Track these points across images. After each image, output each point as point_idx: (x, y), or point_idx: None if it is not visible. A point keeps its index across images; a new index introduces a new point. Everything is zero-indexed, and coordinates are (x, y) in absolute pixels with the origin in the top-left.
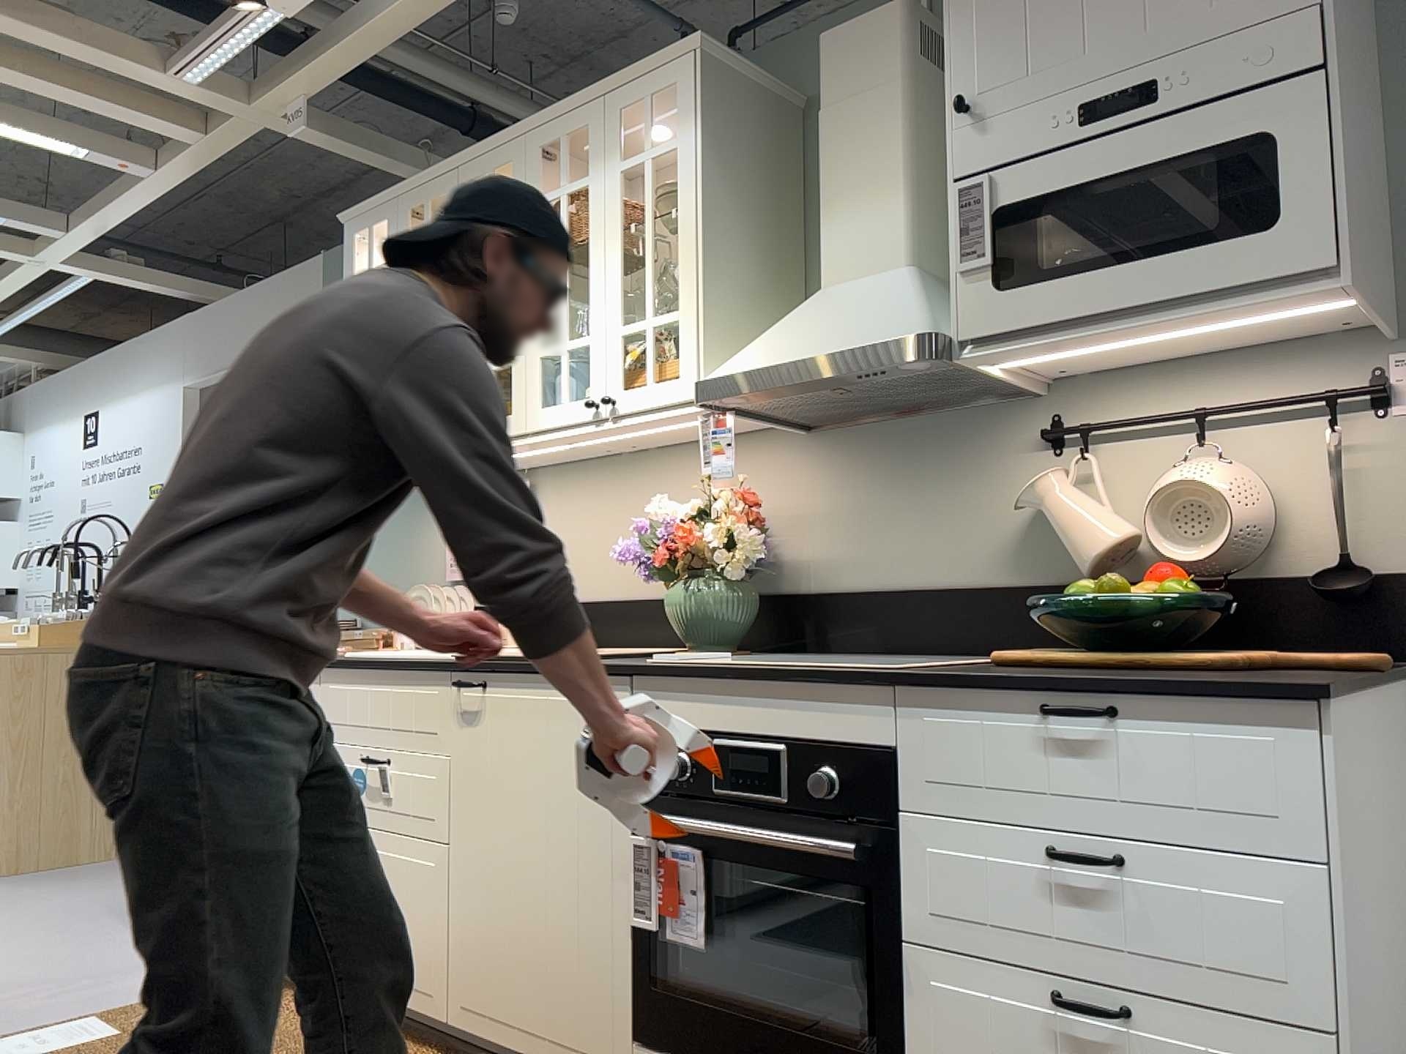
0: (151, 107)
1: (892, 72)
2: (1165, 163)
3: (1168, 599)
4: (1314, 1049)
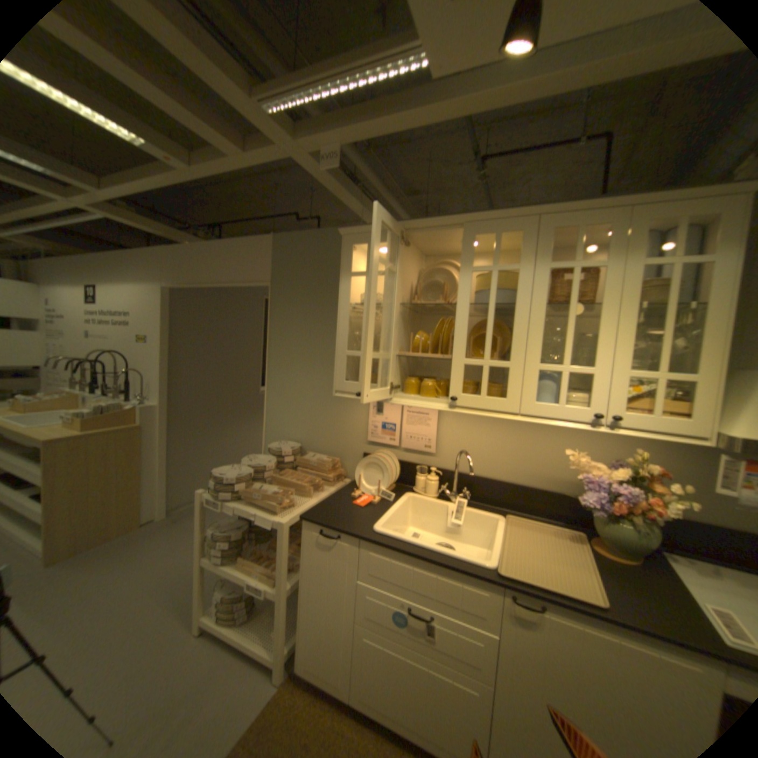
0: (208, 118)
1: None
2: None
3: None
4: None
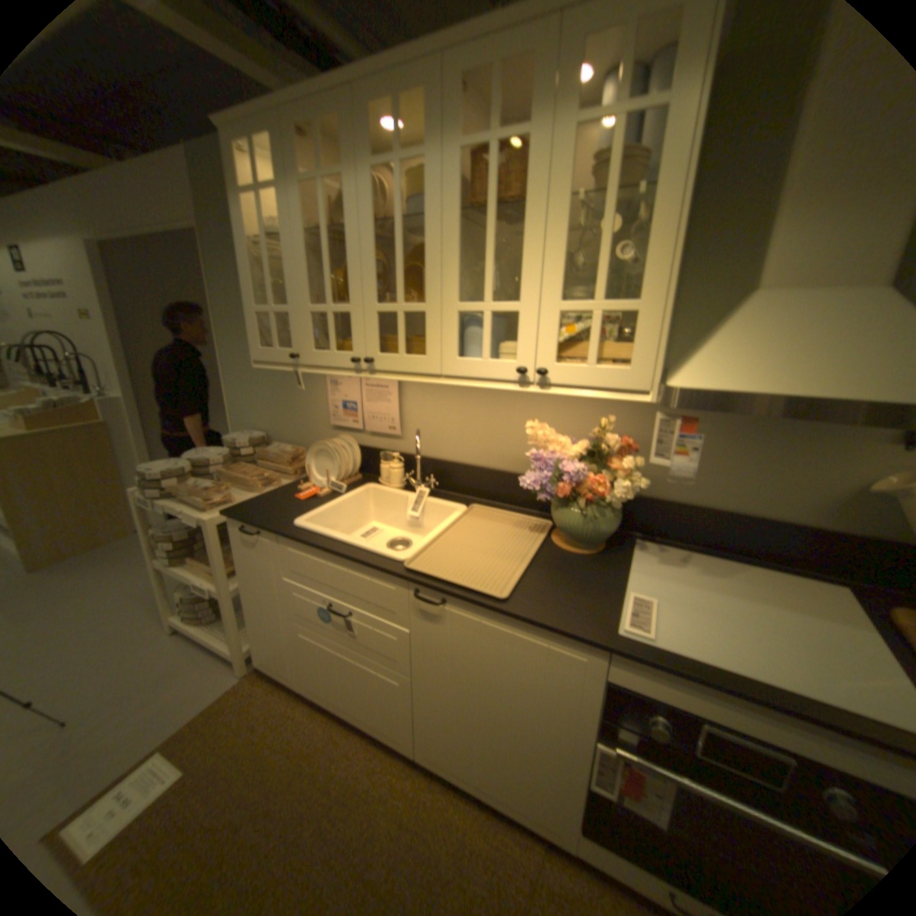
0: None
1: None
2: None
3: None
4: None
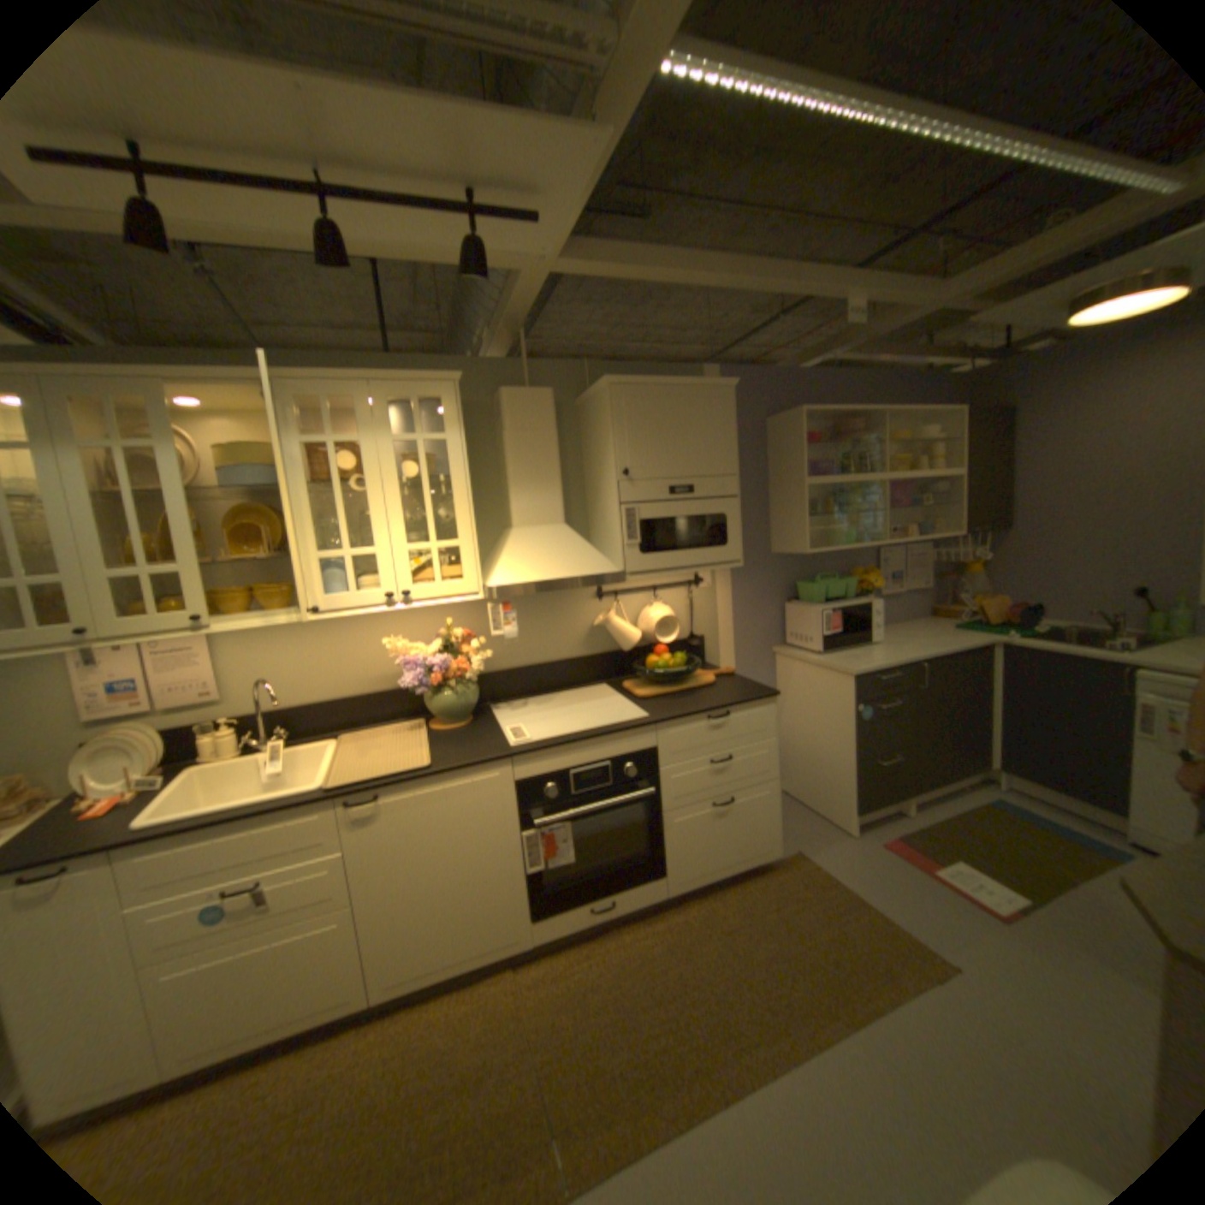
0: None
1: (551, 425)
2: (697, 516)
3: (672, 660)
4: (773, 786)
